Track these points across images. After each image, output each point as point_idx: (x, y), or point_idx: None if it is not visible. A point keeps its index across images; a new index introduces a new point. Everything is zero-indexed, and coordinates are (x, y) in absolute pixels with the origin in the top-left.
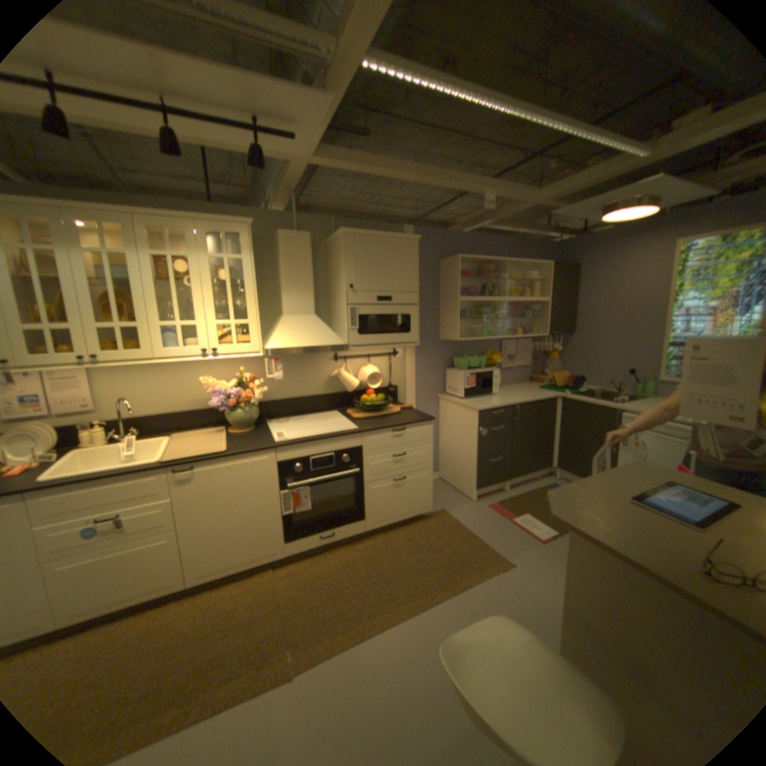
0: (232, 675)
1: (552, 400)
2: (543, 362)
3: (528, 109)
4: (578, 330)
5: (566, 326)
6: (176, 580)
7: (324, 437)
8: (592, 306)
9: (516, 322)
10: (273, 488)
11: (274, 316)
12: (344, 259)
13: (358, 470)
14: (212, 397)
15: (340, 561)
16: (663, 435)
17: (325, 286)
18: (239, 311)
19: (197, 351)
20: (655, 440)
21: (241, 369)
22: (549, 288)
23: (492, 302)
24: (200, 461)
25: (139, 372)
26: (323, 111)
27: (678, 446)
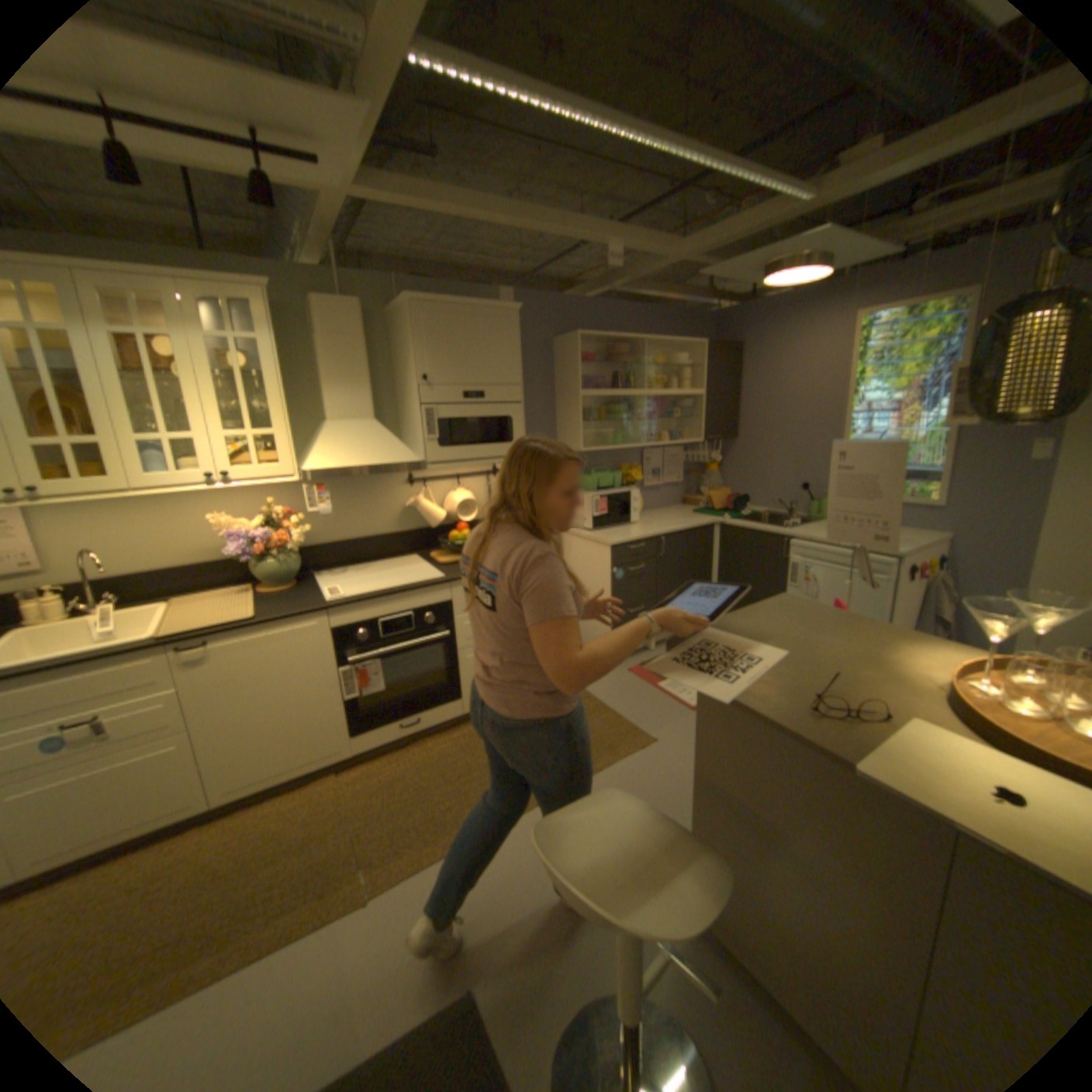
0: (286, 908)
1: (707, 528)
2: (699, 477)
3: (648, 132)
4: (742, 433)
5: (726, 428)
6: (196, 798)
7: (397, 591)
8: (759, 401)
9: (662, 424)
10: (329, 664)
11: (314, 422)
12: (412, 338)
13: (448, 634)
14: (229, 543)
15: (430, 755)
16: (836, 565)
17: (389, 377)
18: (261, 416)
19: (199, 477)
20: (828, 572)
21: (270, 501)
22: (703, 377)
23: (627, 397)
24: (218, 633)
25: (111, 511)
26: (359, 123)
27: (853, 578)
